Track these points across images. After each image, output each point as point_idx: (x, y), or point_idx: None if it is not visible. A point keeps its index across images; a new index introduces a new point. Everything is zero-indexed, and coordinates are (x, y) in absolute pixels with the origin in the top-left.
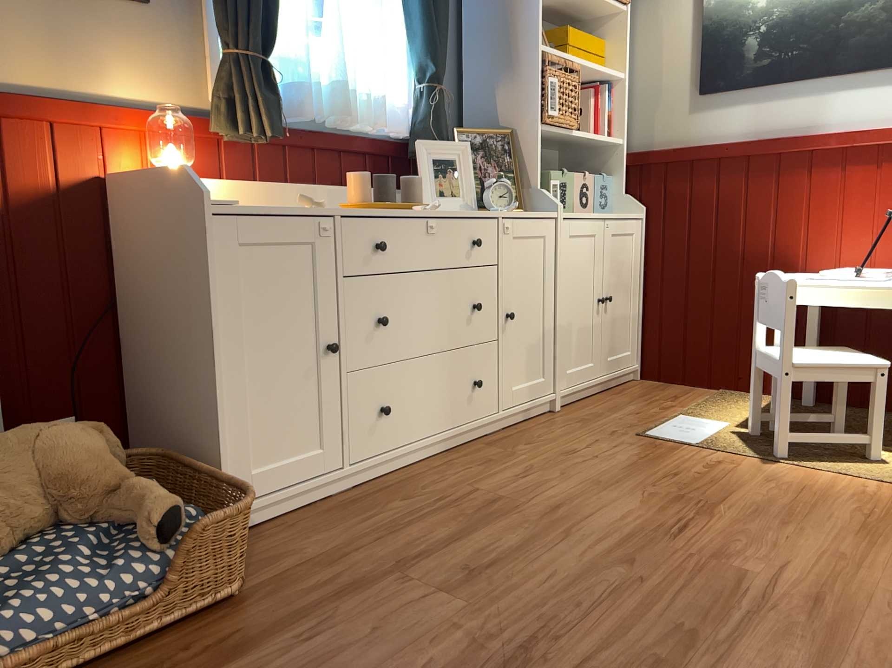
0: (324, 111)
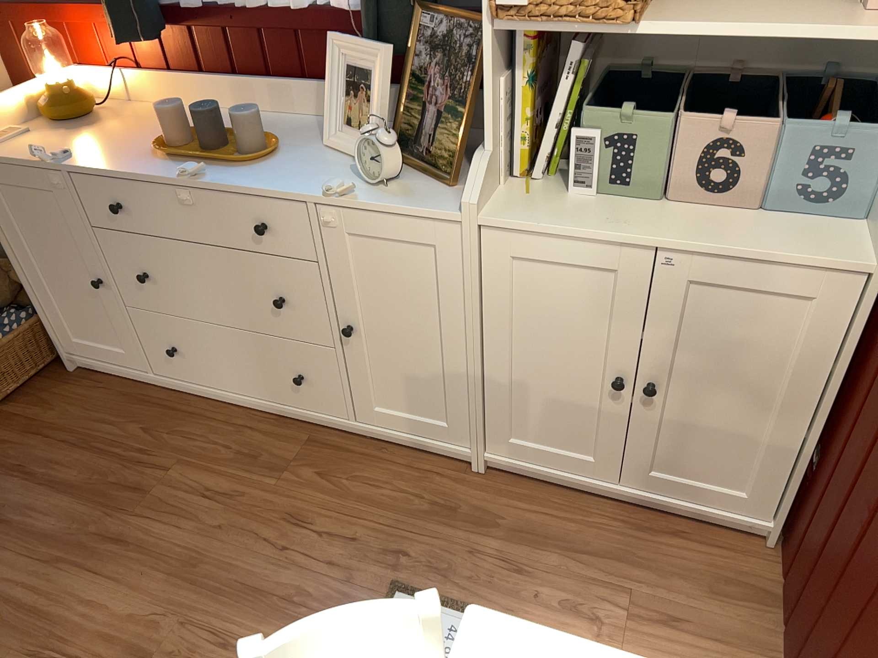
0: None
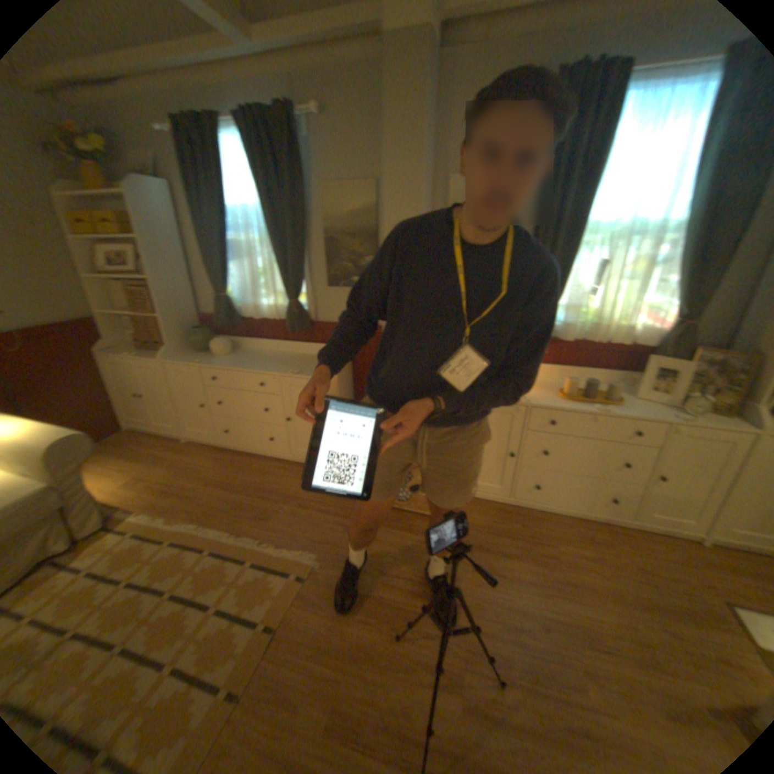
0: (587, 335)
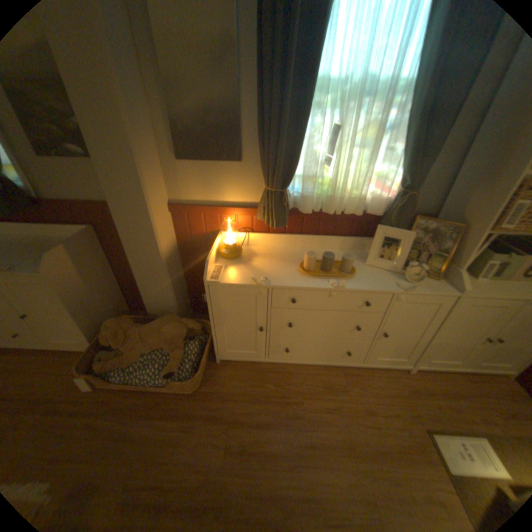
0: (324, 206)
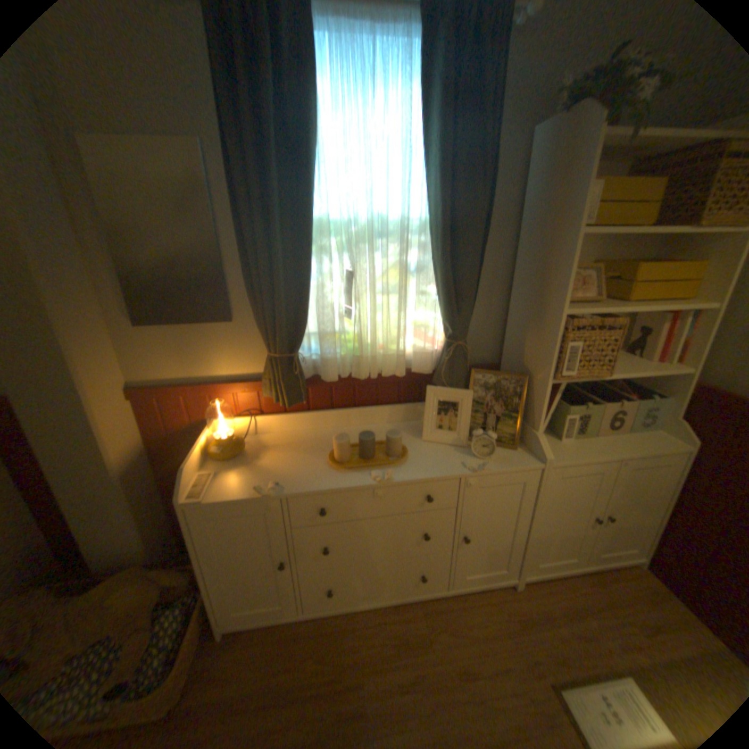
0: (354, 368)
